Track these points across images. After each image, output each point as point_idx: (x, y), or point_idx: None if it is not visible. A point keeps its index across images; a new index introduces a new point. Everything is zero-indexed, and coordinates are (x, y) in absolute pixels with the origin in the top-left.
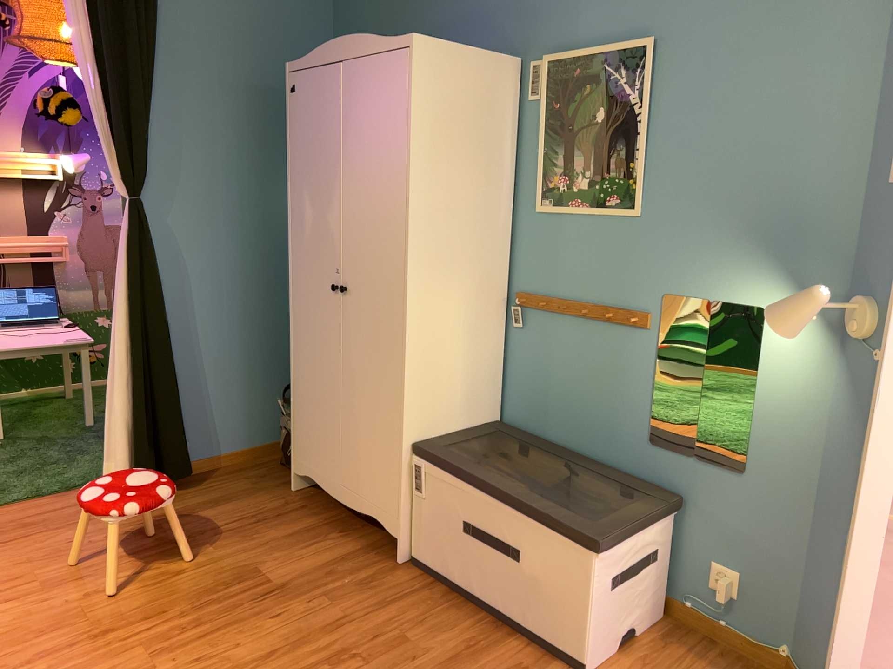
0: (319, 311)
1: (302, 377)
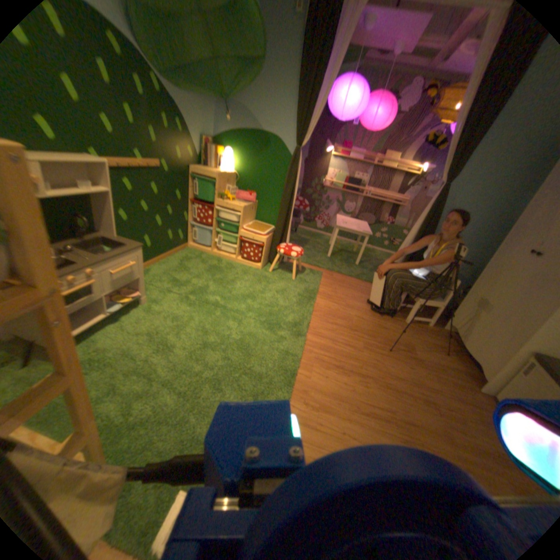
0: (510, 262)
1: (478, 287)
